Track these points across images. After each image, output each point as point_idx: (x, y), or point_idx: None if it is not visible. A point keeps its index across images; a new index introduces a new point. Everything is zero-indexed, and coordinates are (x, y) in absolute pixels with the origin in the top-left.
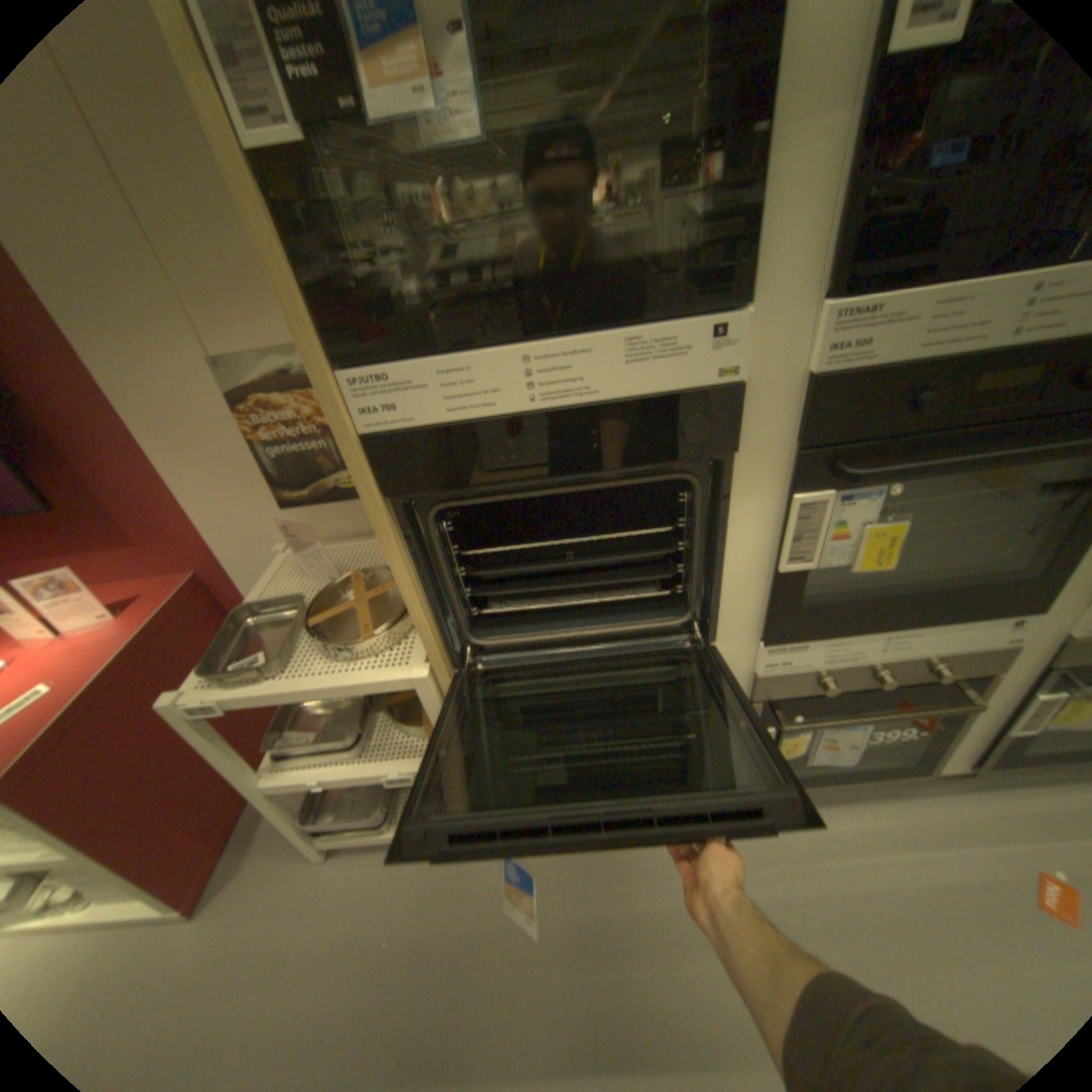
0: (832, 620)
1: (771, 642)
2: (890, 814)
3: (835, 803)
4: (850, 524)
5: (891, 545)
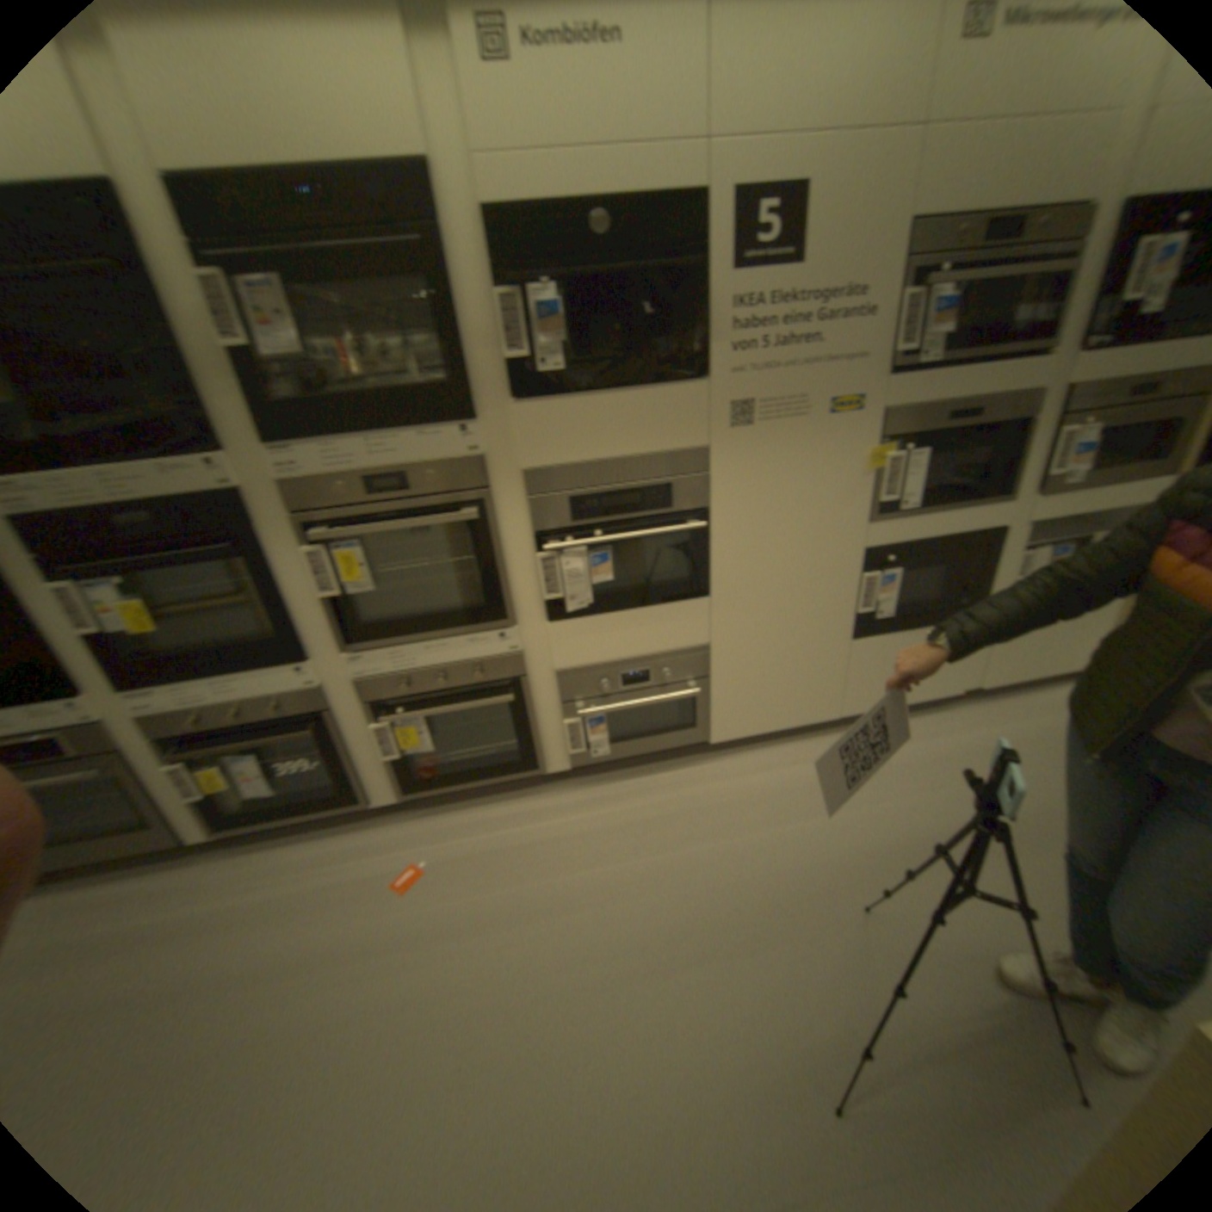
0: (150, 676)
1: (114, 694)
2: (341, 845)
3: (307, 842)
4: (97, 607)
5: (133, 620)
